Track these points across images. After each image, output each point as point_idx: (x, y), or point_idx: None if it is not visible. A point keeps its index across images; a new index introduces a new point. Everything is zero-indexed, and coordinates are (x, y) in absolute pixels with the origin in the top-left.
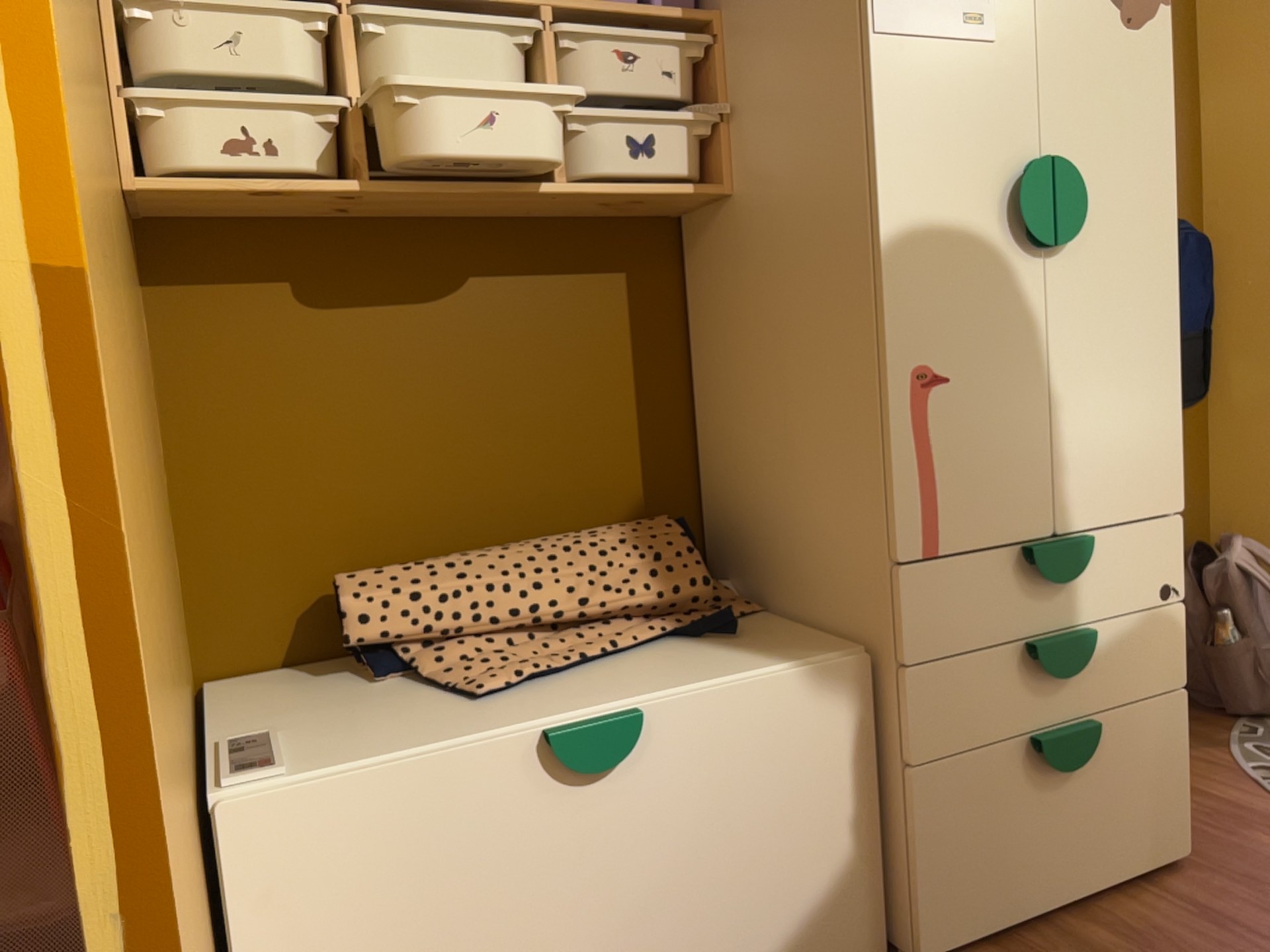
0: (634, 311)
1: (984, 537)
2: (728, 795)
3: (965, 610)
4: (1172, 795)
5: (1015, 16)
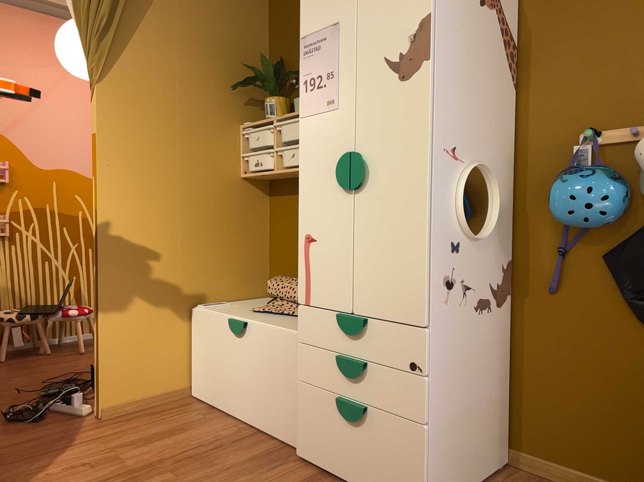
0: None
1: (324, 304)
2: (263, 360)
3: (317, 330)
4: (411, 479)
5: (346, 95)
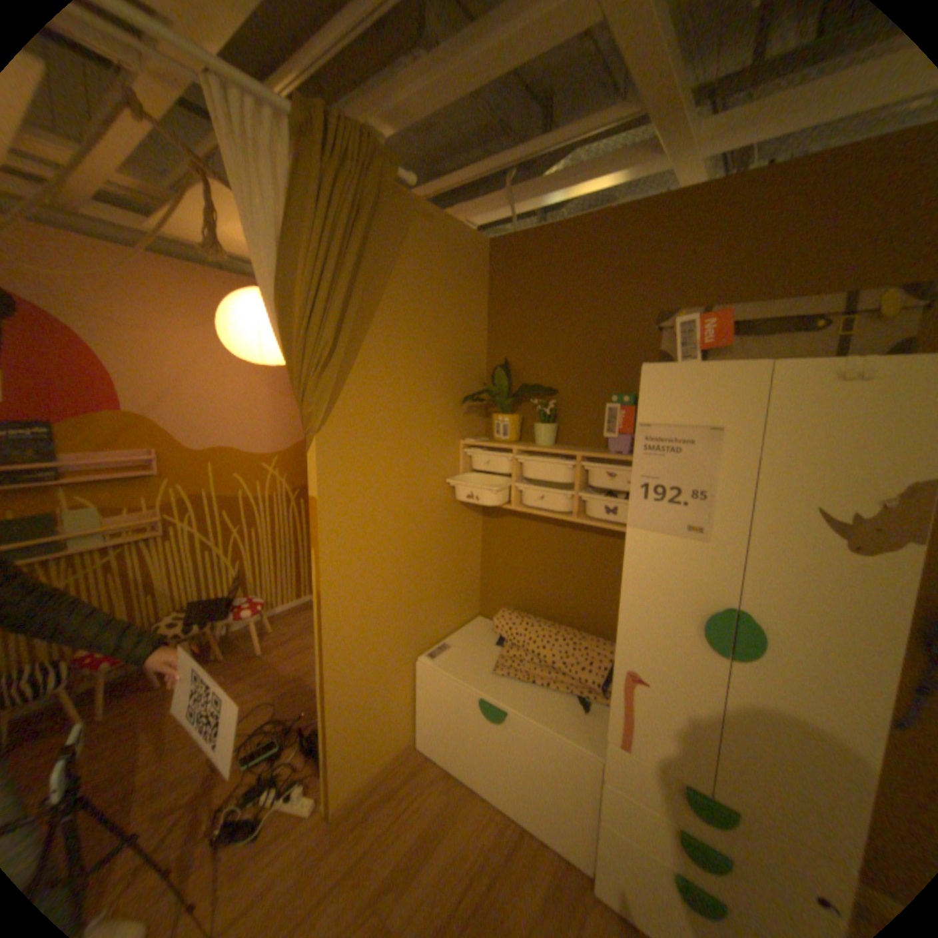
0: None
1: (659, 764)
2: (534, 762)
3: (642, 785)
4: None
5: (730, 532)
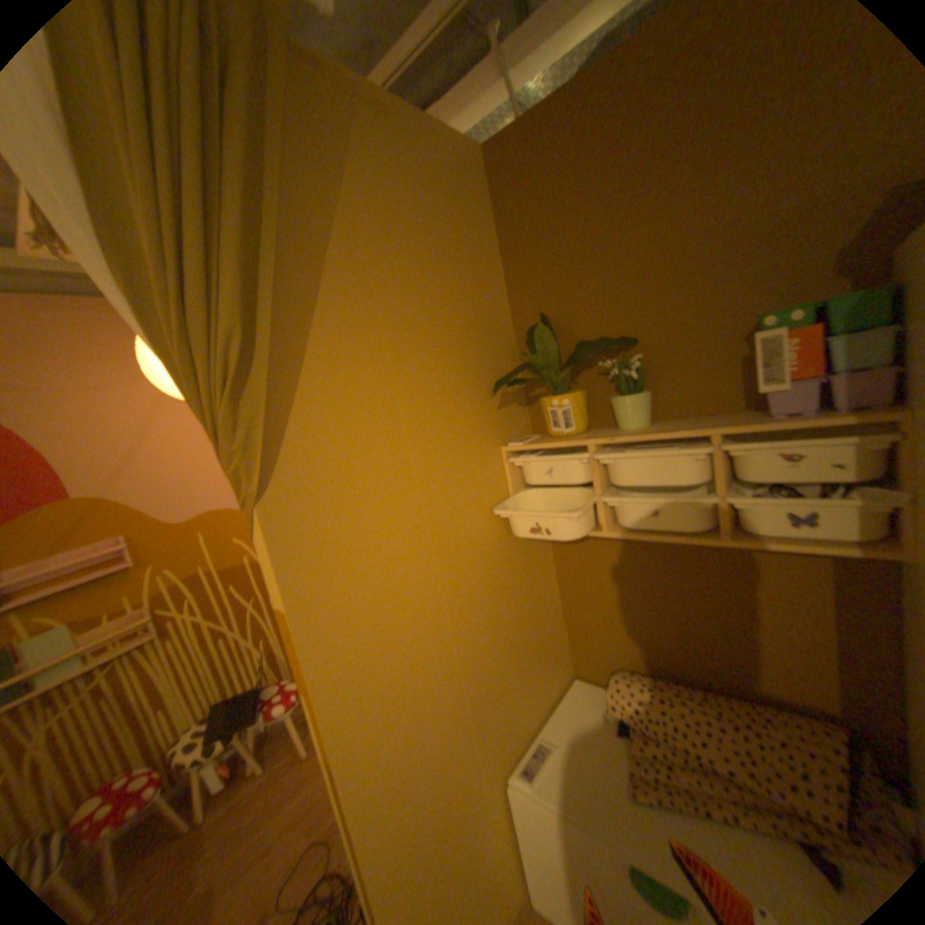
0: (837, 586)
1: None
2: None
3: None
4: None
5: None
